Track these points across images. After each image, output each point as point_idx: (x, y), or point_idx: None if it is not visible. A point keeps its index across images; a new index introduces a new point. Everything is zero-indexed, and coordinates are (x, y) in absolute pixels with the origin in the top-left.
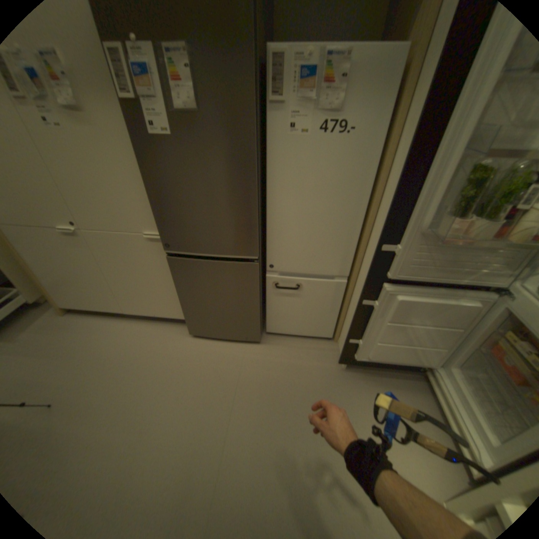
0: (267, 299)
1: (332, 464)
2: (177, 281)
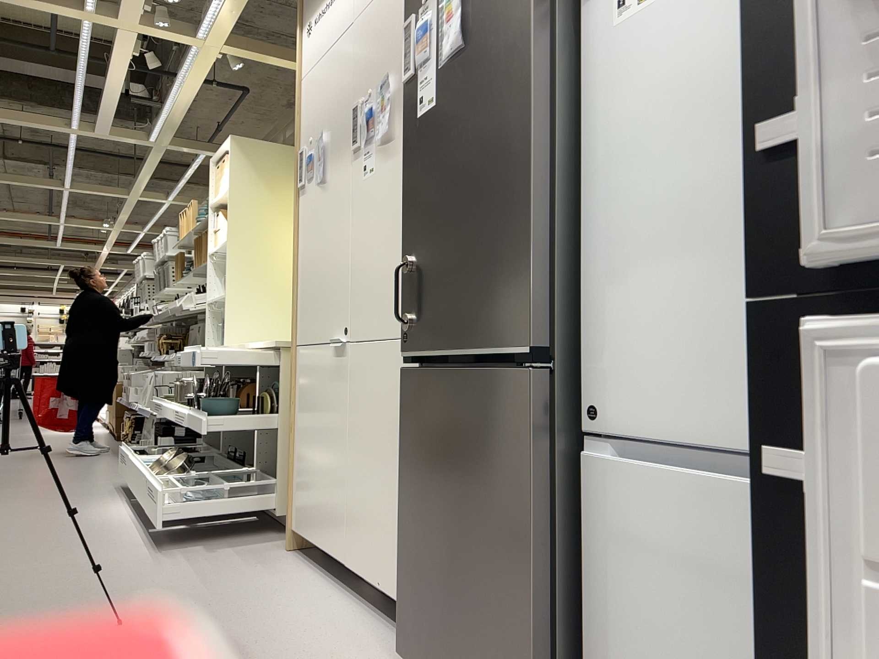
0: (591, 578)
1: None
2: (404, 444)
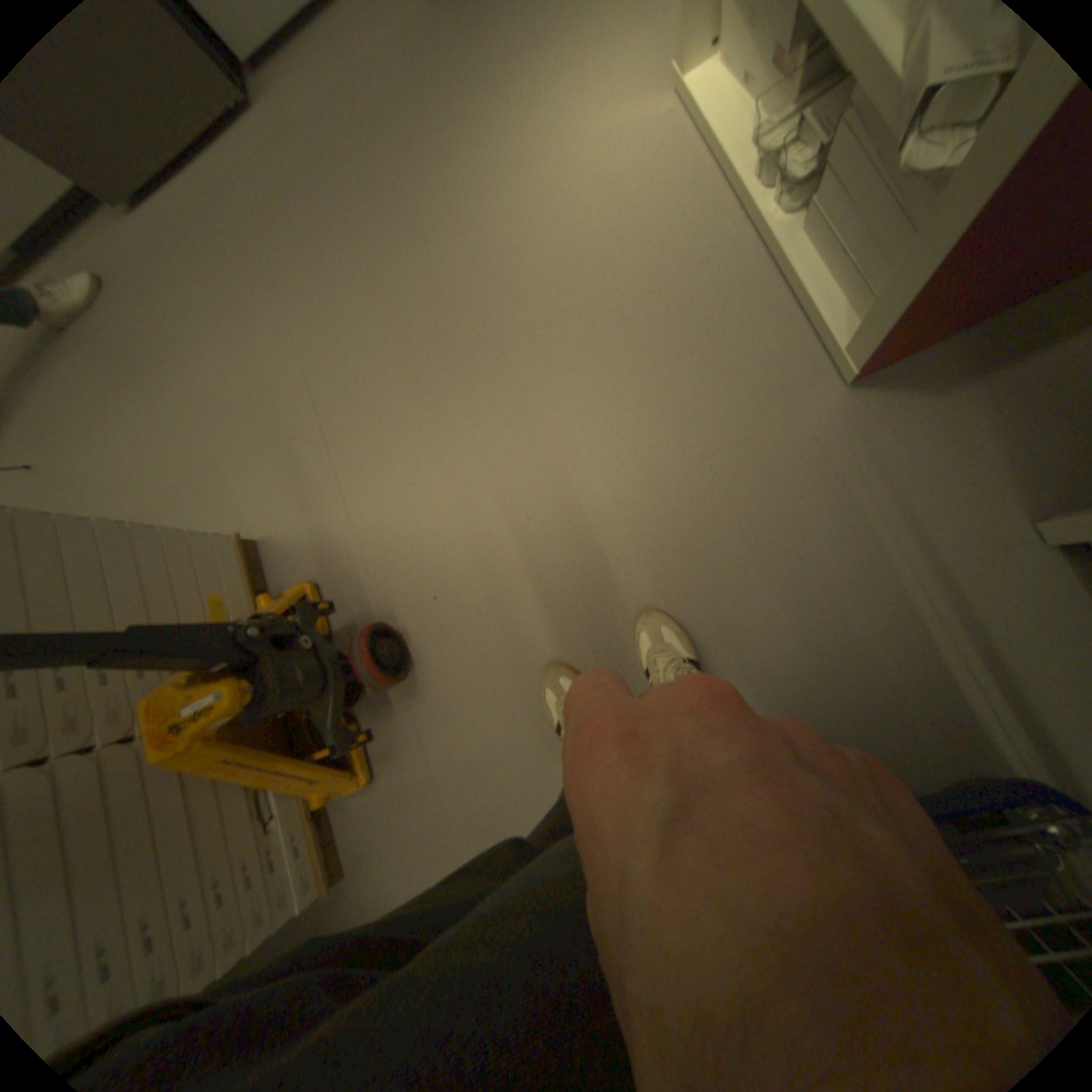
0: None
1: (465, 183)
2: None
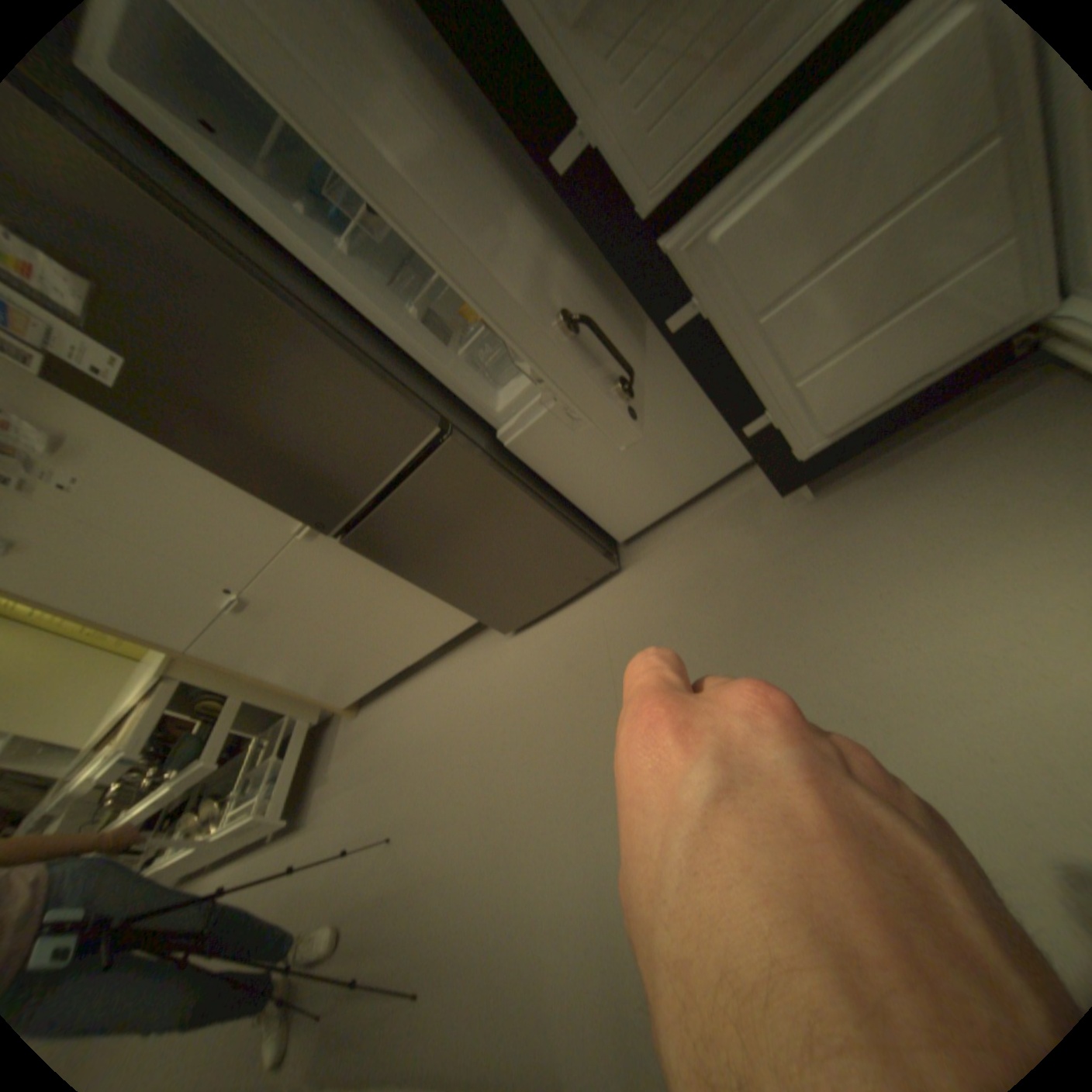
0: (556, 484)
1: (865, 702)
2: (395, 565)
